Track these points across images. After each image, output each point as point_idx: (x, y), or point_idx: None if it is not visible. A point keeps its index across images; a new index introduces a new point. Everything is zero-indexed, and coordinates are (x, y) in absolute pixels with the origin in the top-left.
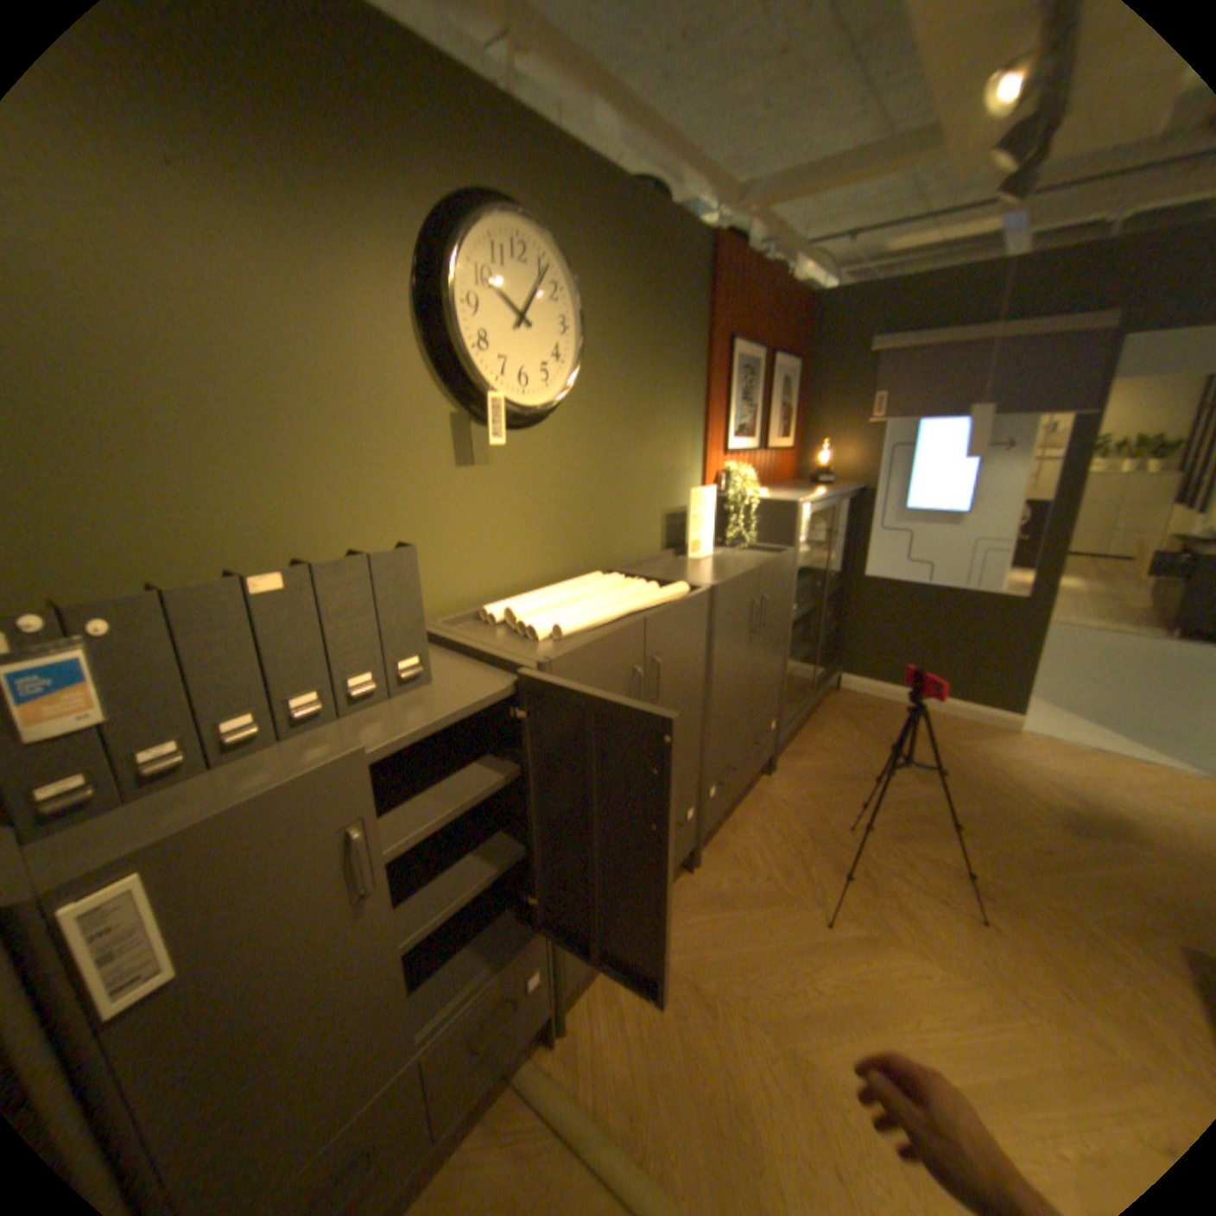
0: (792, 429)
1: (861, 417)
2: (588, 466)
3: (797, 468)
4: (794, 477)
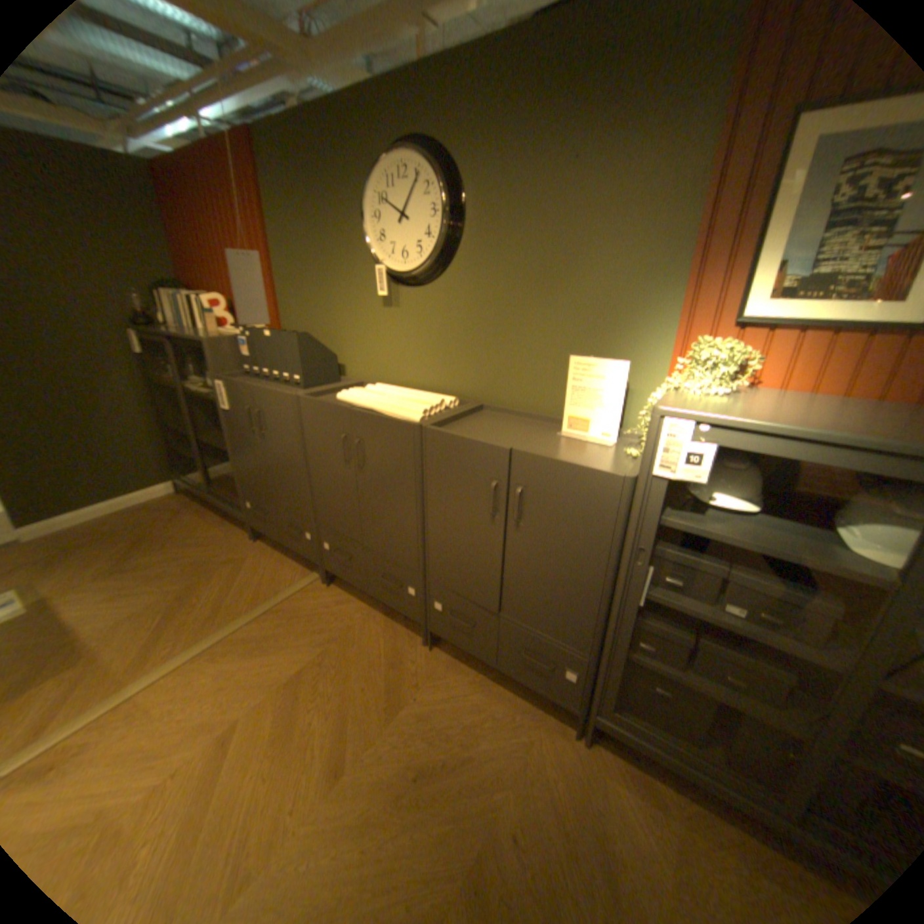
0: None
1: None
2: (473, 316)
3: None
4: None
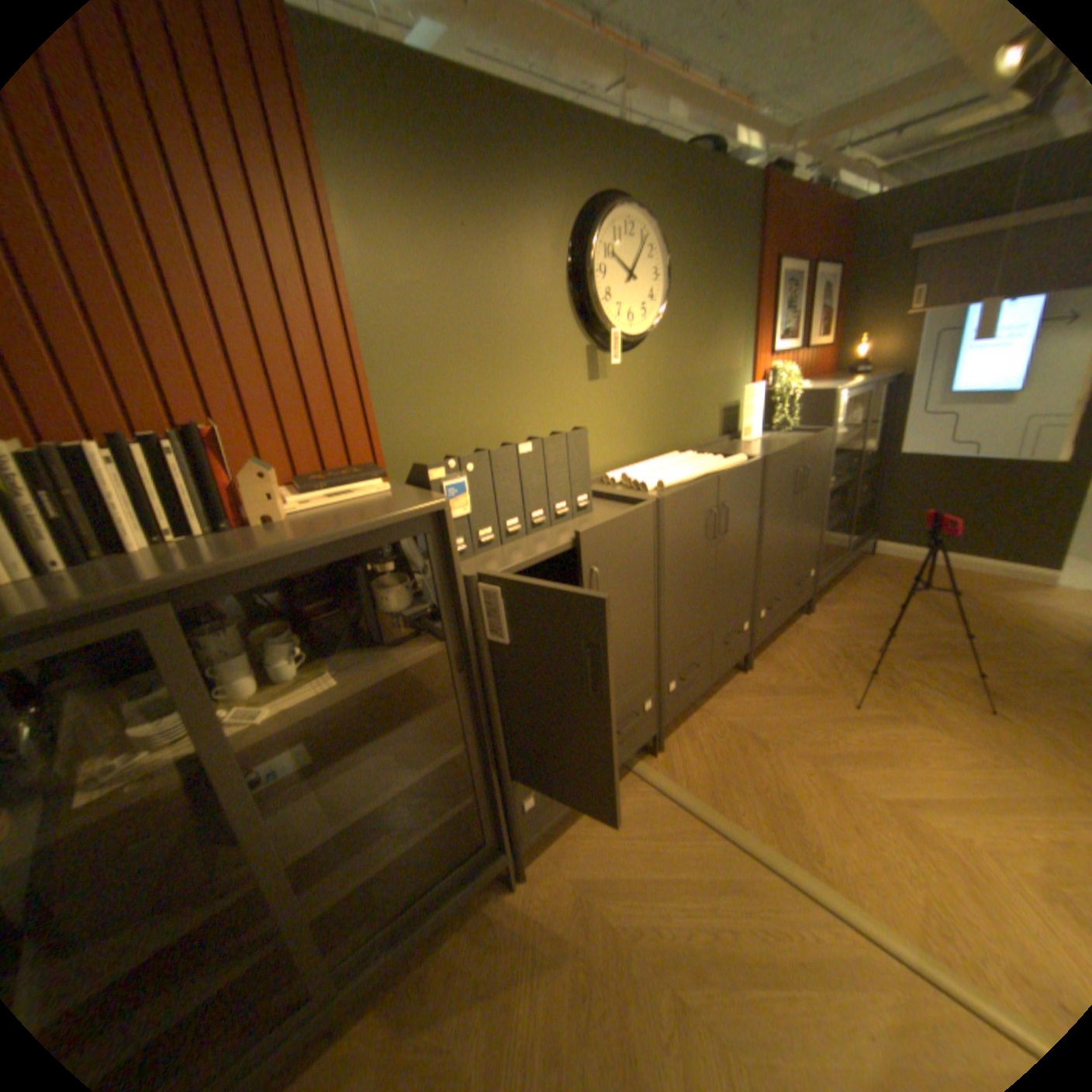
0: (833, 327)
1: (902, 308)
2: (669, 373)
3: (837, 361)
4: (834, 370)
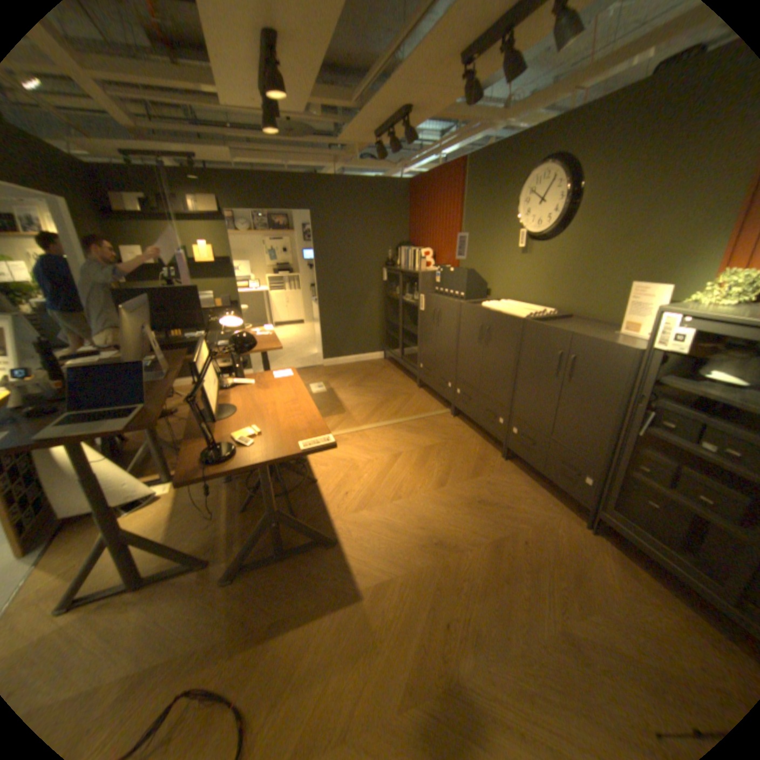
0: None
1: None
2: (577, 258)
3: None
4: None
